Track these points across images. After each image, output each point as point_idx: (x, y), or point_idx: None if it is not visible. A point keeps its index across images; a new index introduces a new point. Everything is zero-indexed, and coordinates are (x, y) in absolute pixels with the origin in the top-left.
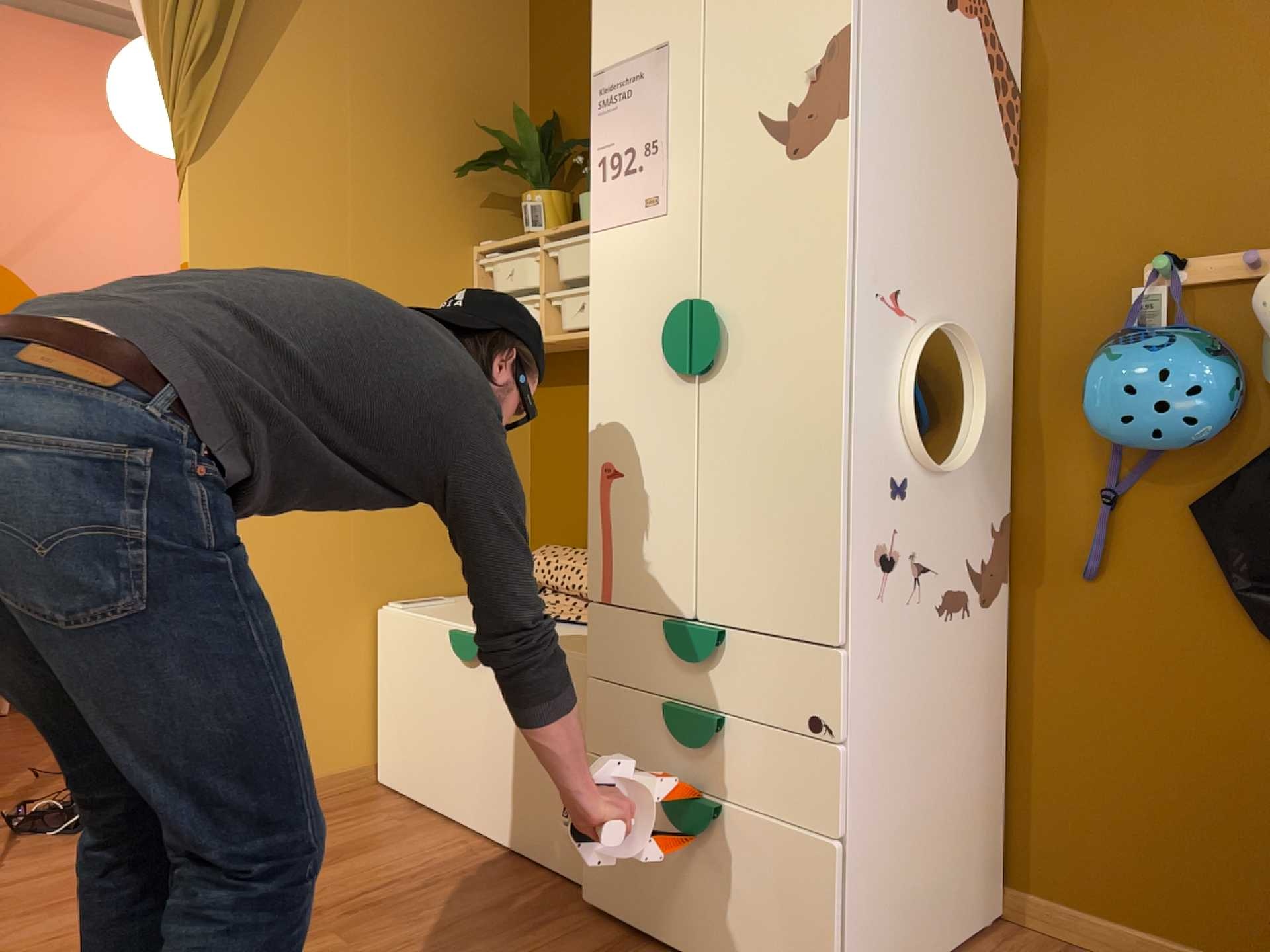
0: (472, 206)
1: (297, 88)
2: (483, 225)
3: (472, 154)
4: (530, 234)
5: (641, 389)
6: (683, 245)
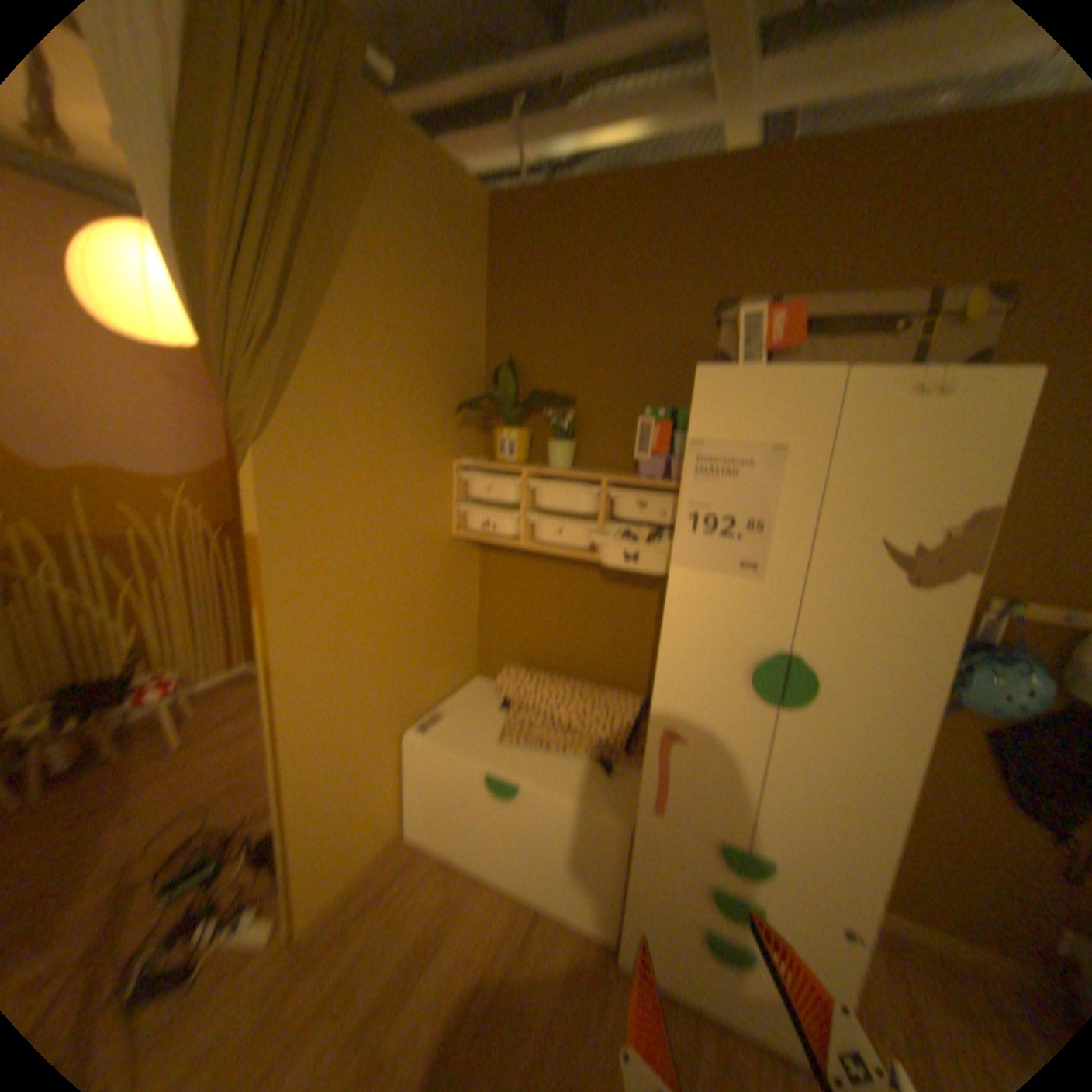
0: (452, 427)
1: (336, 347)
2: (458, 440)
3: (453, 386)
4: (504, 458)
5: (715, 693)
6: (779, 609)
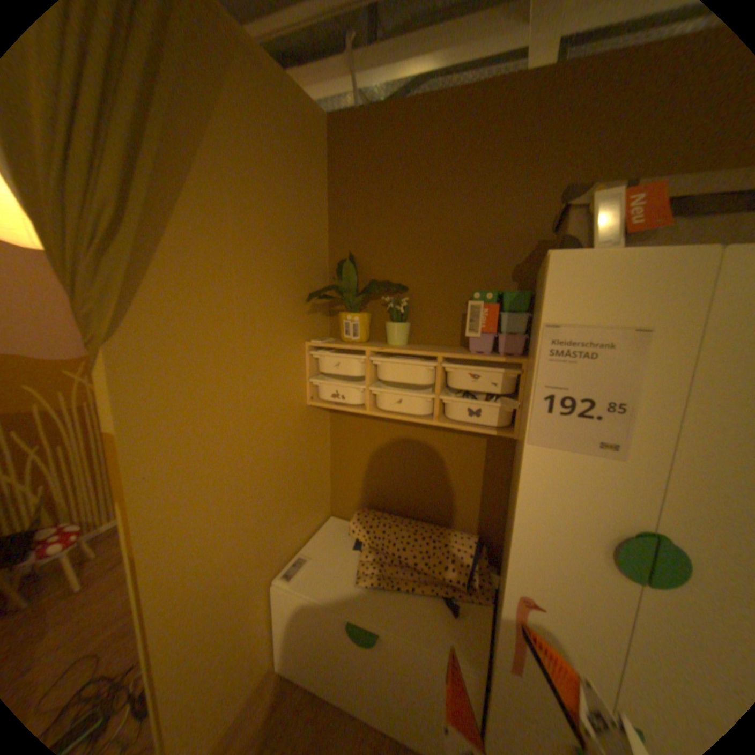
0: (304, 315)
1: (192, 247)
2: (309, 325)
3: (303, 280)
4: (349, 339)
5: (575, 567)
6: (643, 490)
